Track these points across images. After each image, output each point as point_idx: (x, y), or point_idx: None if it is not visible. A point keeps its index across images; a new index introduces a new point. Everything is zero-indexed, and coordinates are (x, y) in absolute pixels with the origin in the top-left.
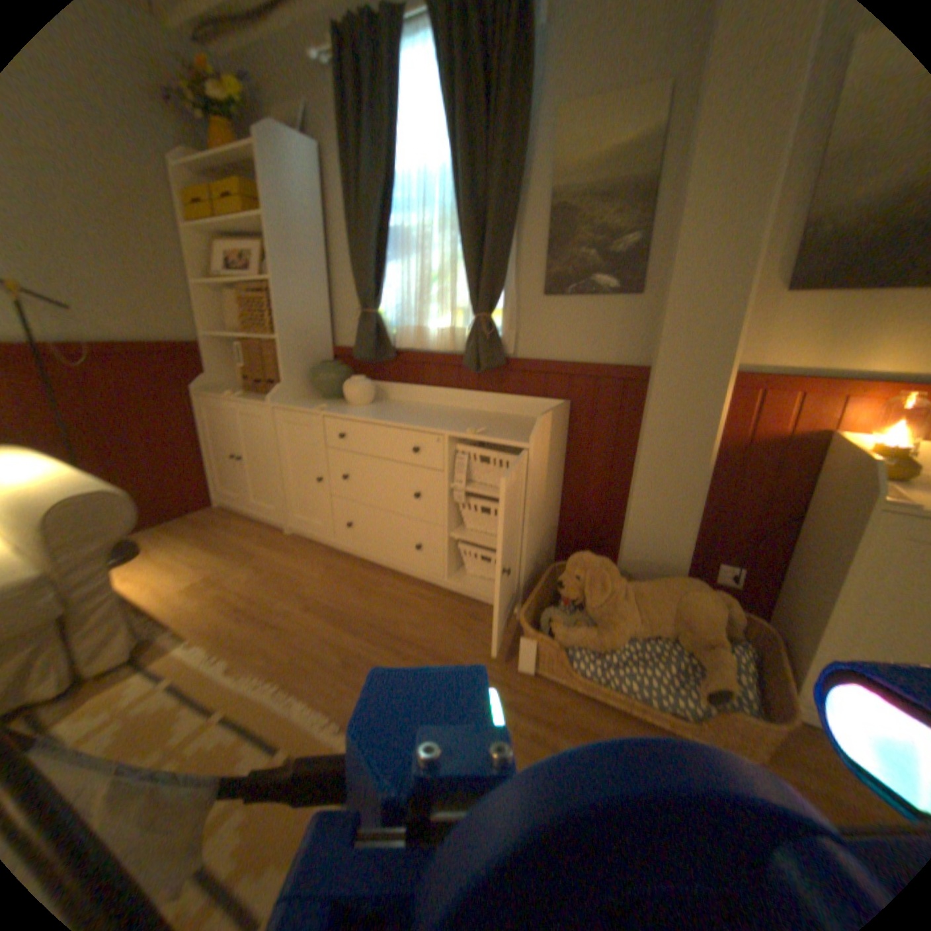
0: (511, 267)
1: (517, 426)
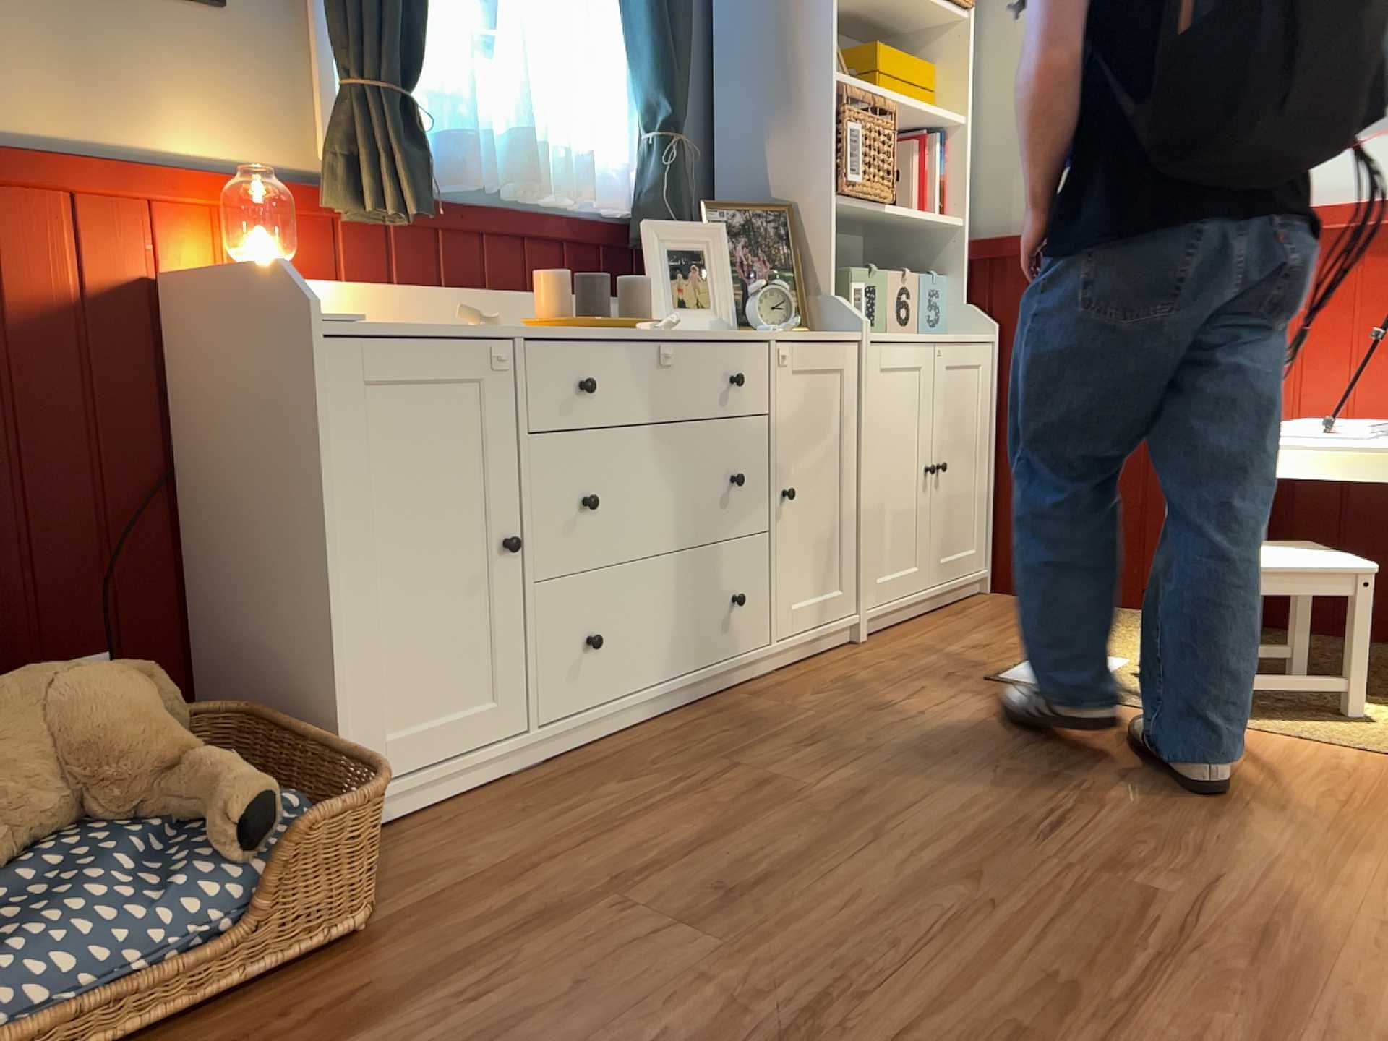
0: None
1: None
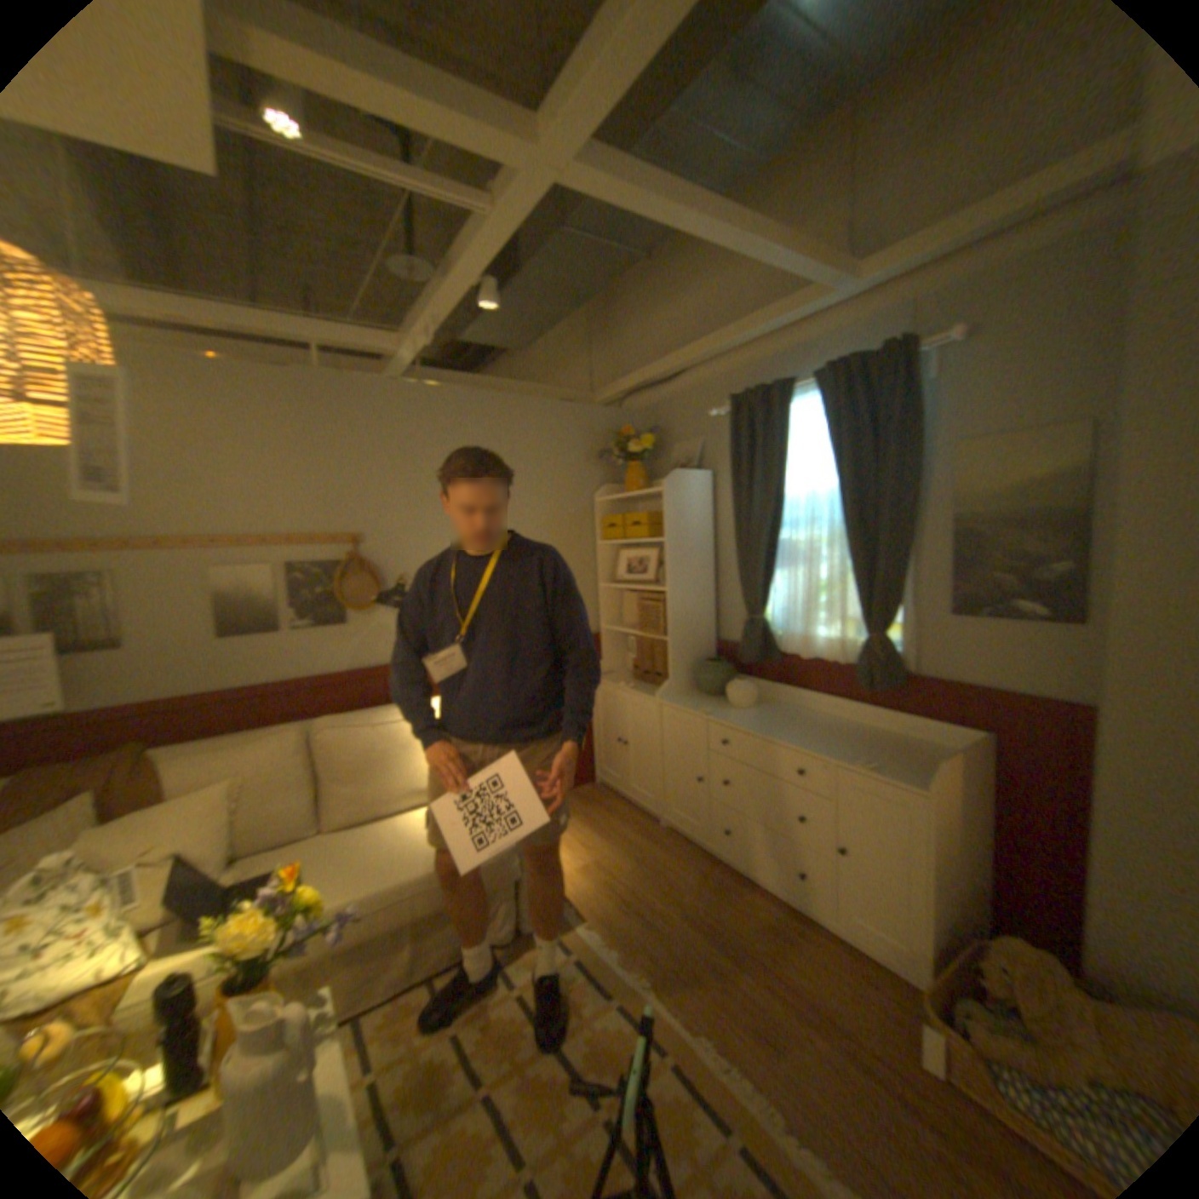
0: (910, 585)
1: (922, 760)
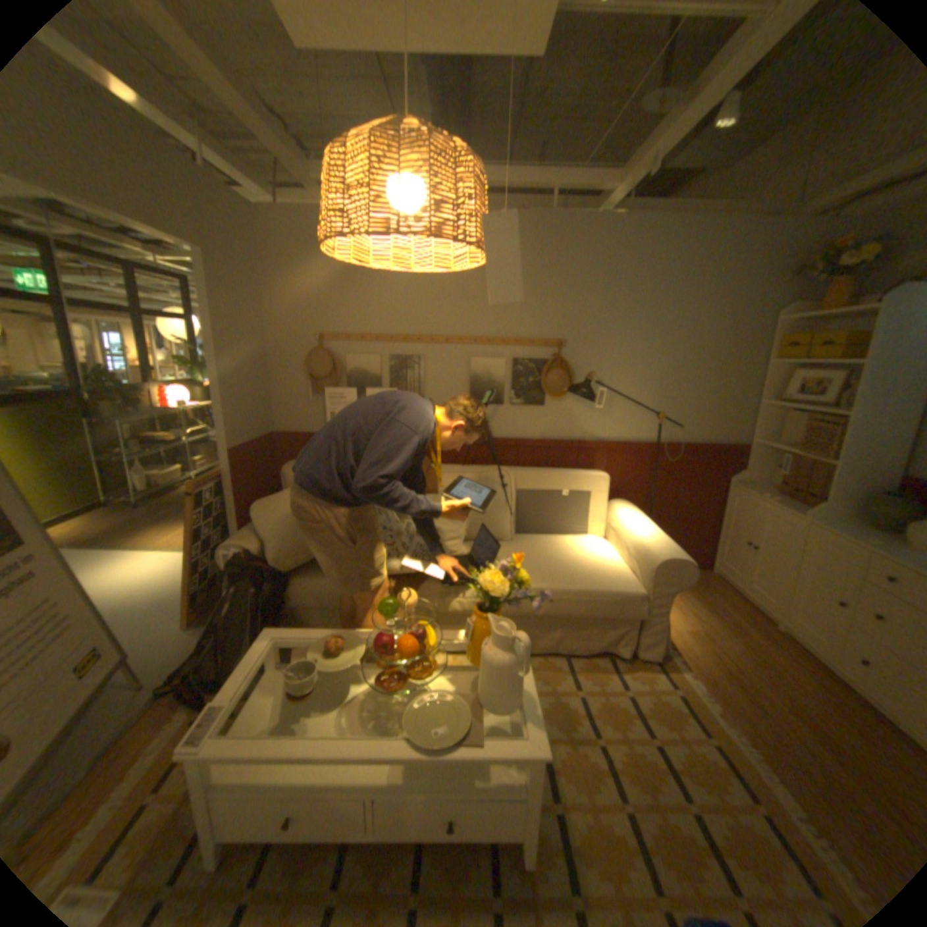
0: None
1: None
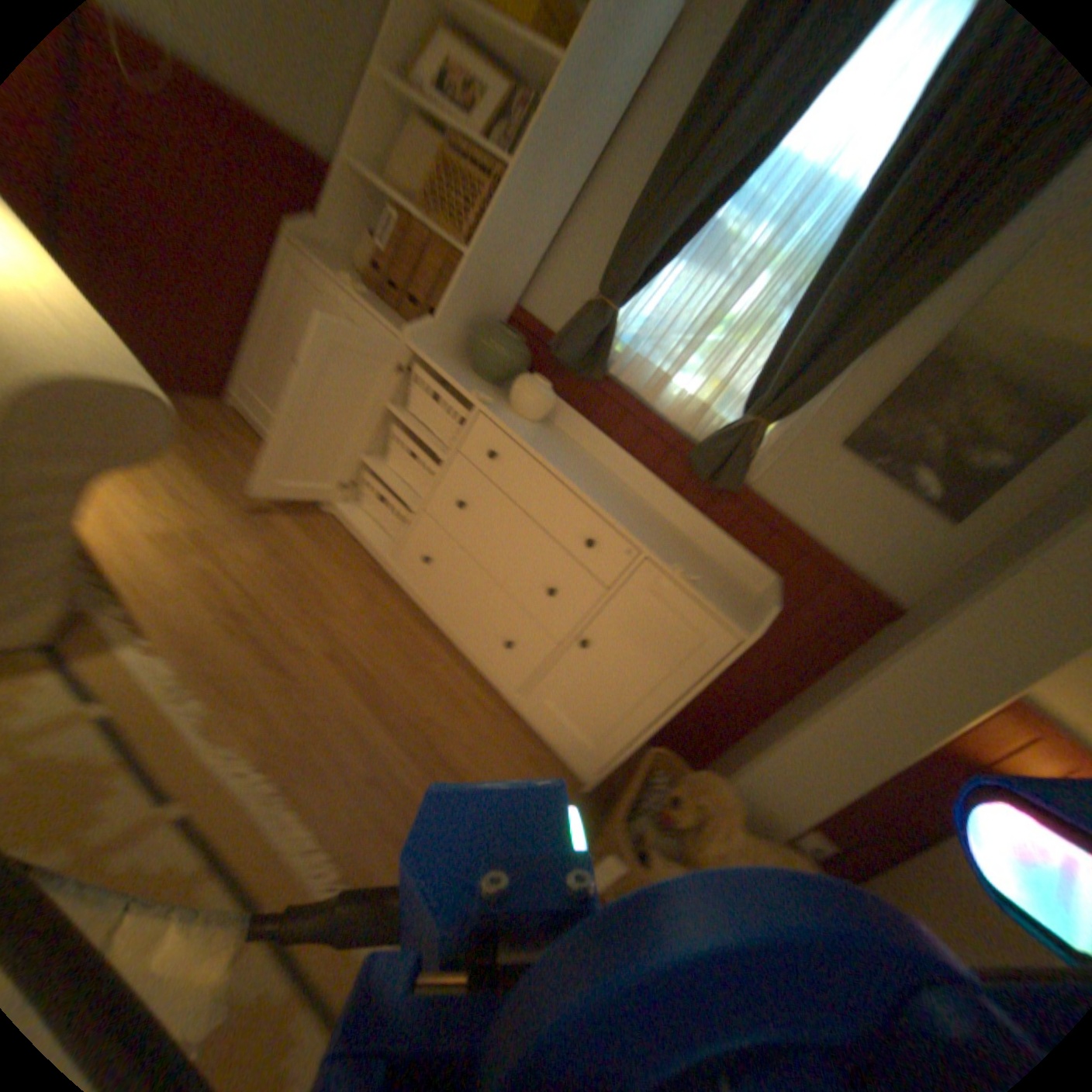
0: (830, 387)
1: (717, 581)
